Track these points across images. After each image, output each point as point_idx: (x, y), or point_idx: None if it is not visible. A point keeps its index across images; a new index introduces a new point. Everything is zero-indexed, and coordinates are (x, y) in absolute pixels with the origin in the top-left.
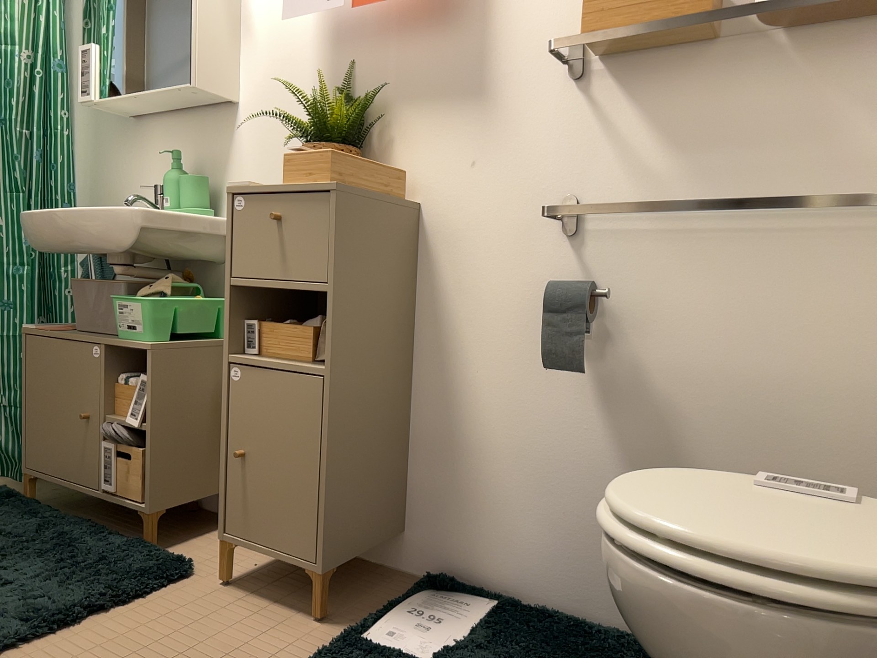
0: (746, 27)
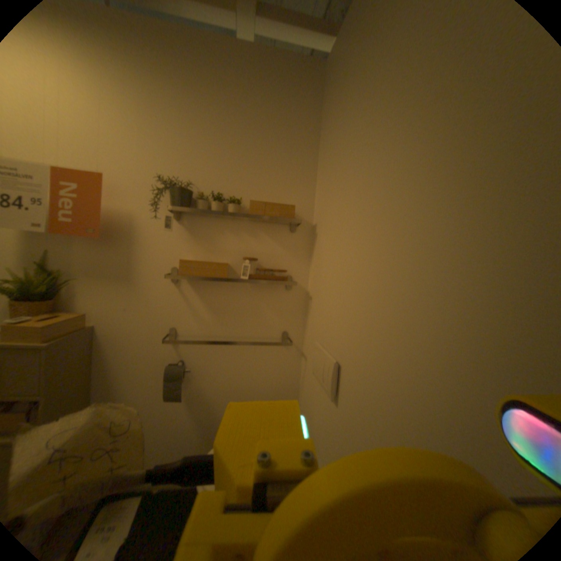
0: (240, 274)
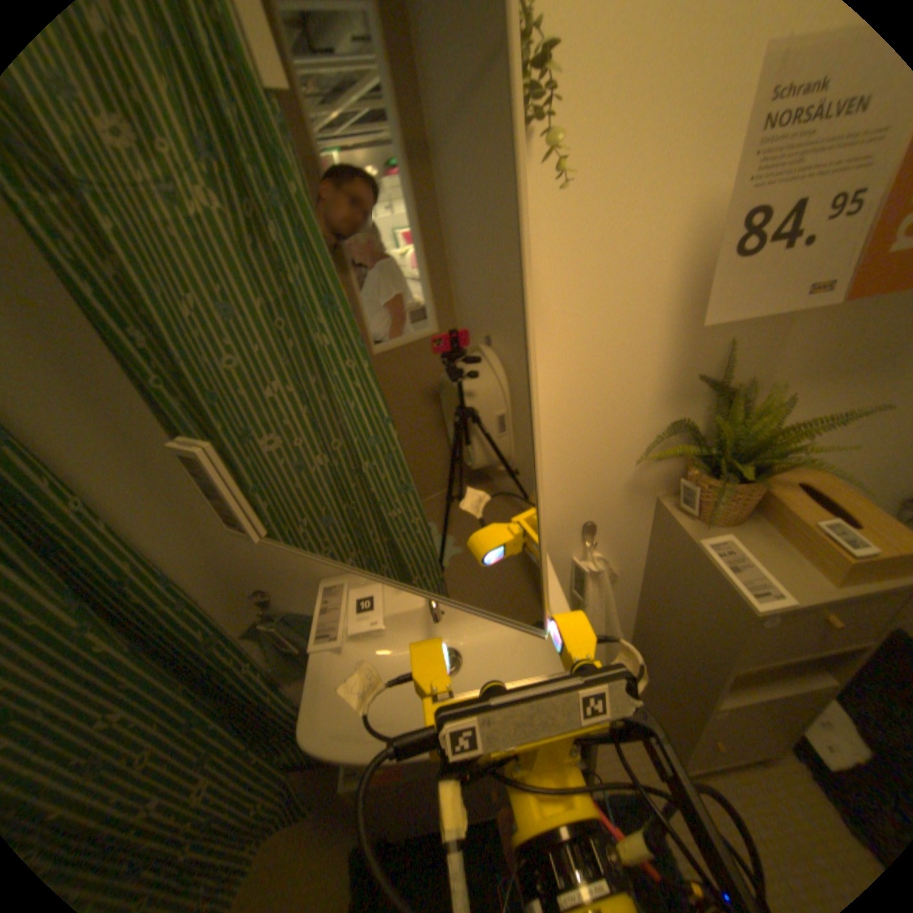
0: None
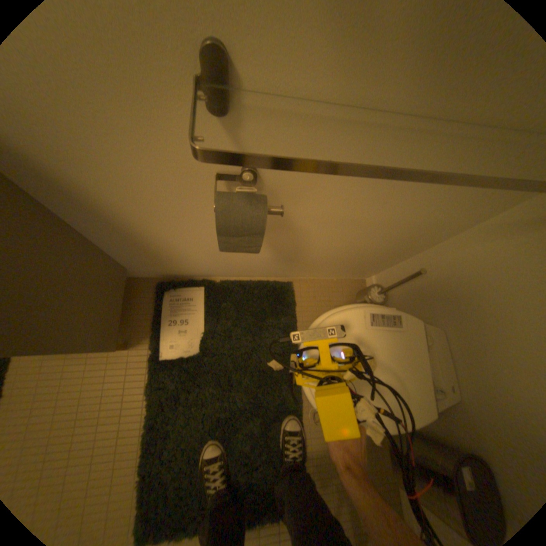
0: None
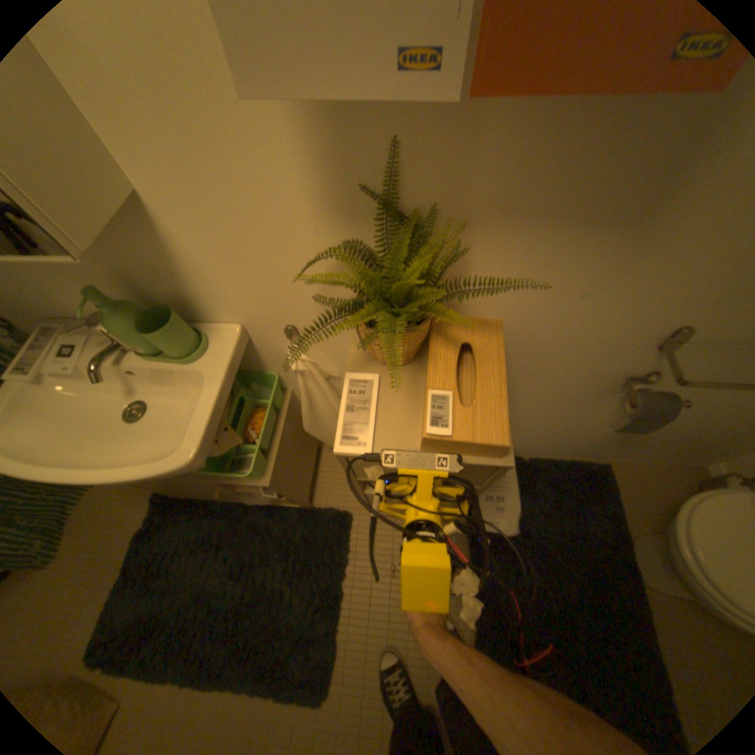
0: None
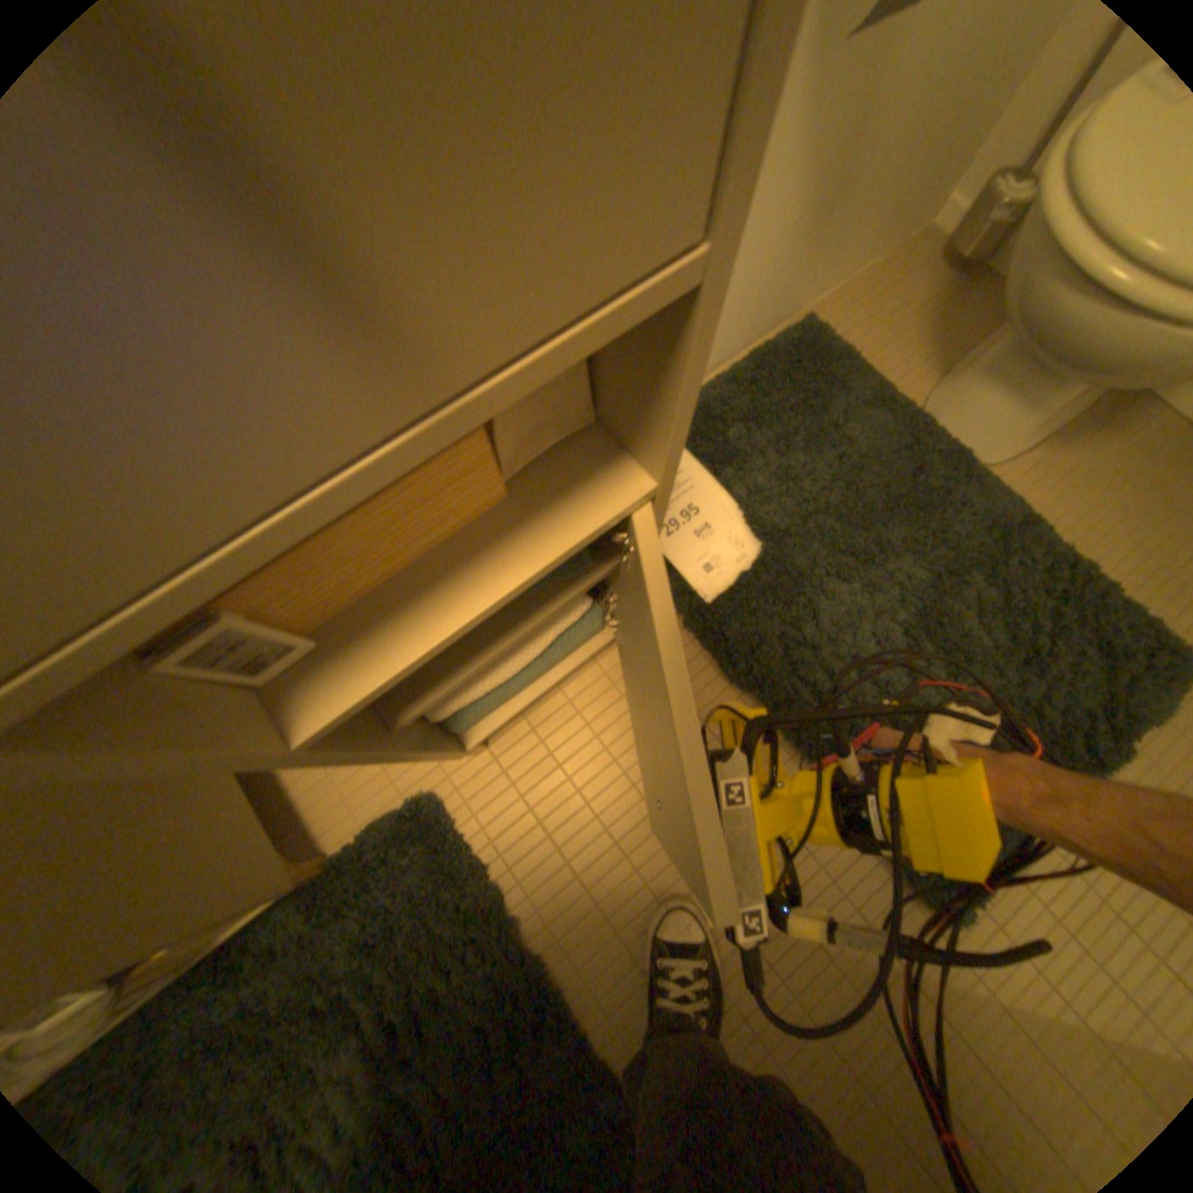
0: None
